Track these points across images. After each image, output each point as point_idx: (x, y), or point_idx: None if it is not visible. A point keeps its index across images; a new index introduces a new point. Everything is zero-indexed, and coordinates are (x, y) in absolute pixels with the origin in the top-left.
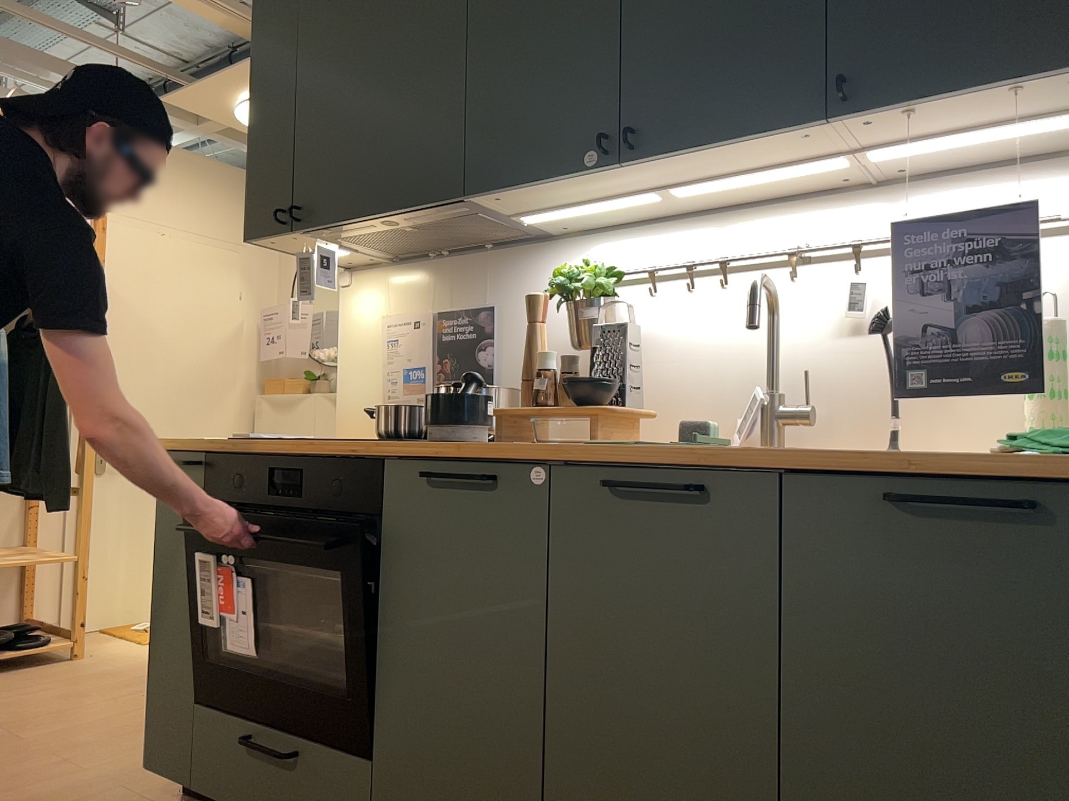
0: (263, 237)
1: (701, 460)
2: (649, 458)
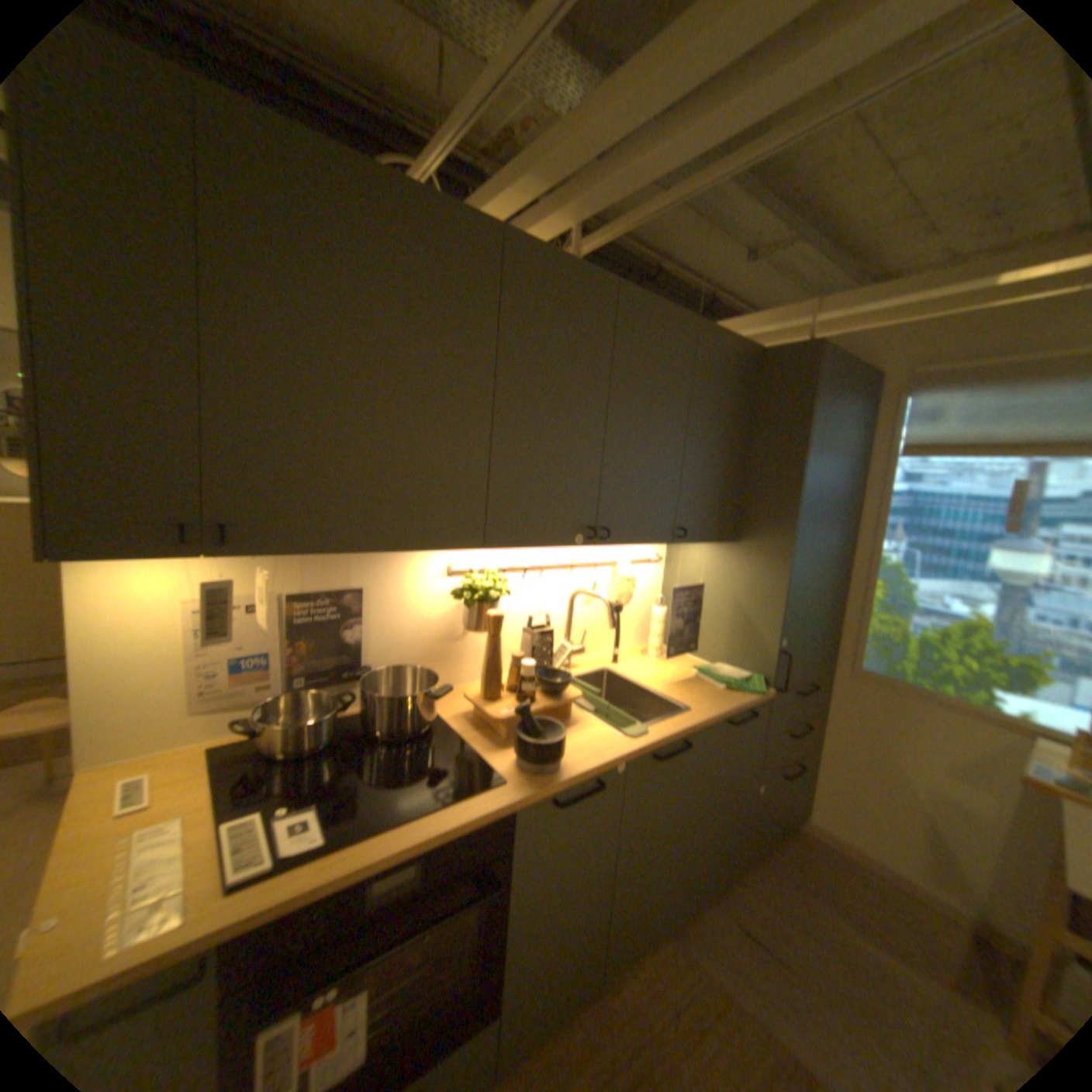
0: (96, 556)
1: (688, 731)
2: (665, 737)
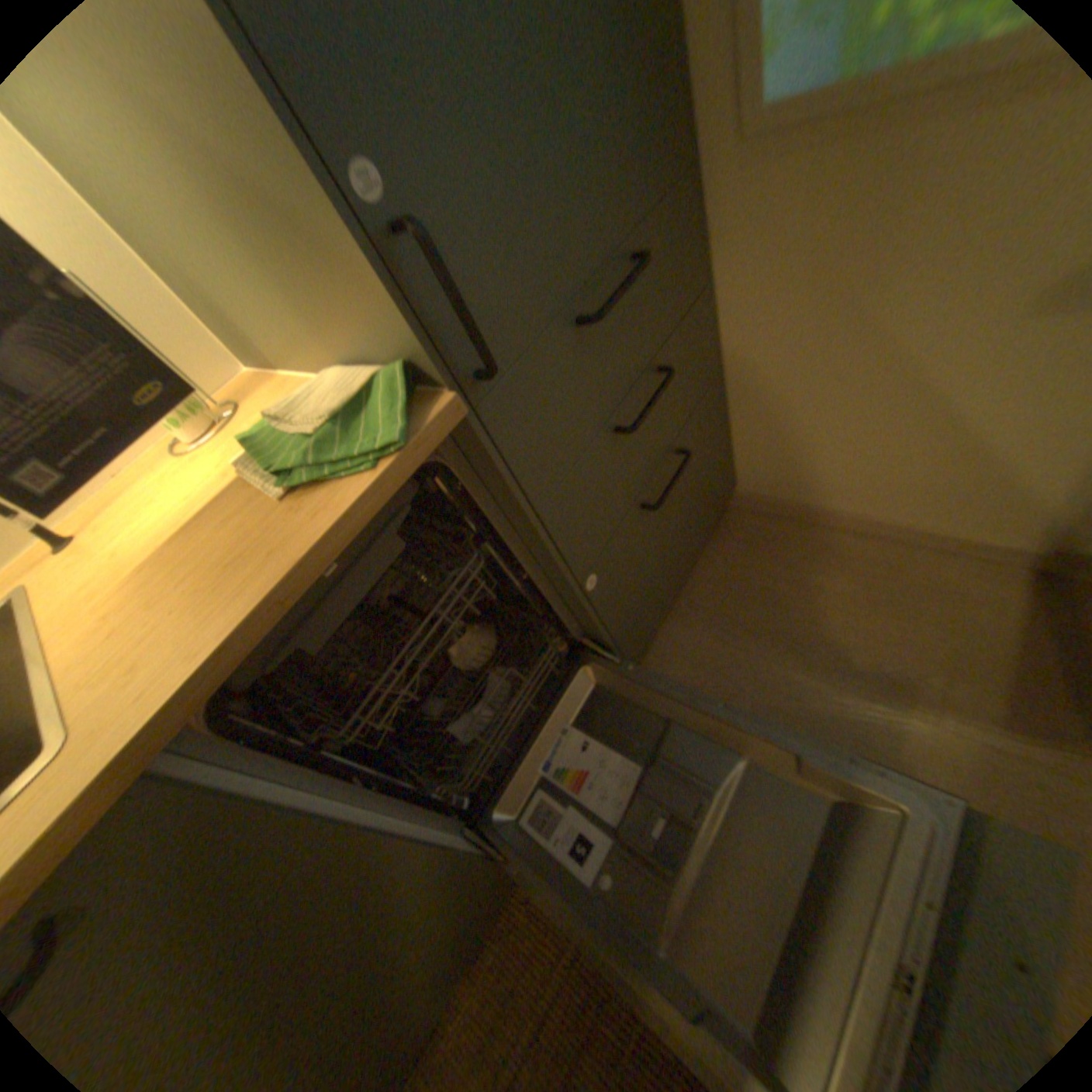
0: None
1: None
2: None
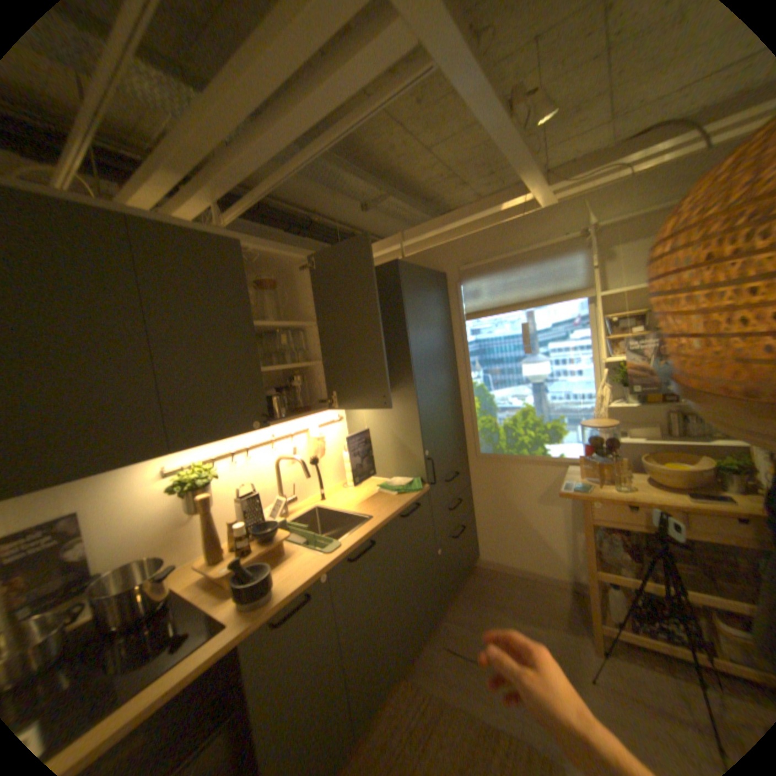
0: None
1: (370, 534)
2: (354, 543)
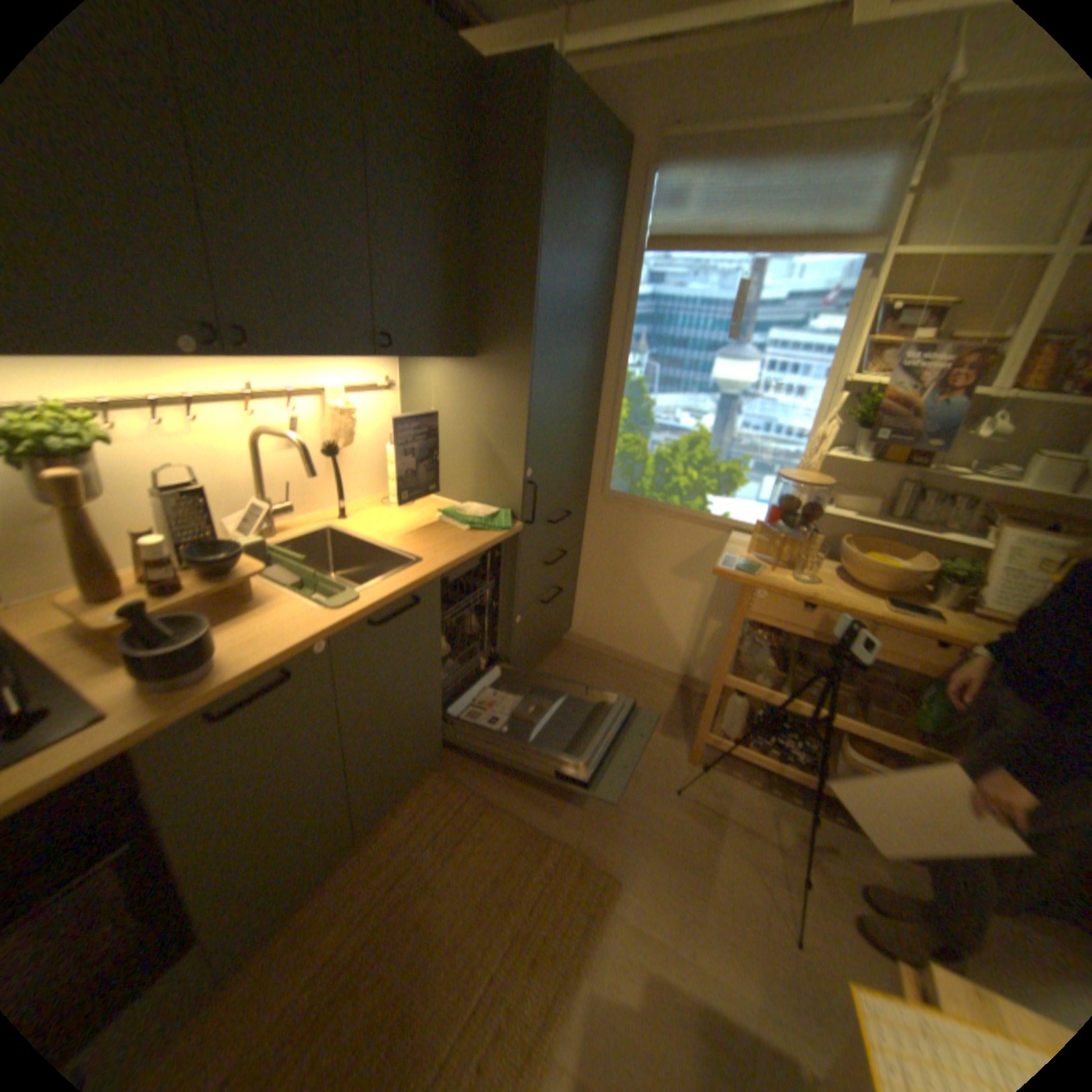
0: None
1: (414, 585)
2: (383, 597)
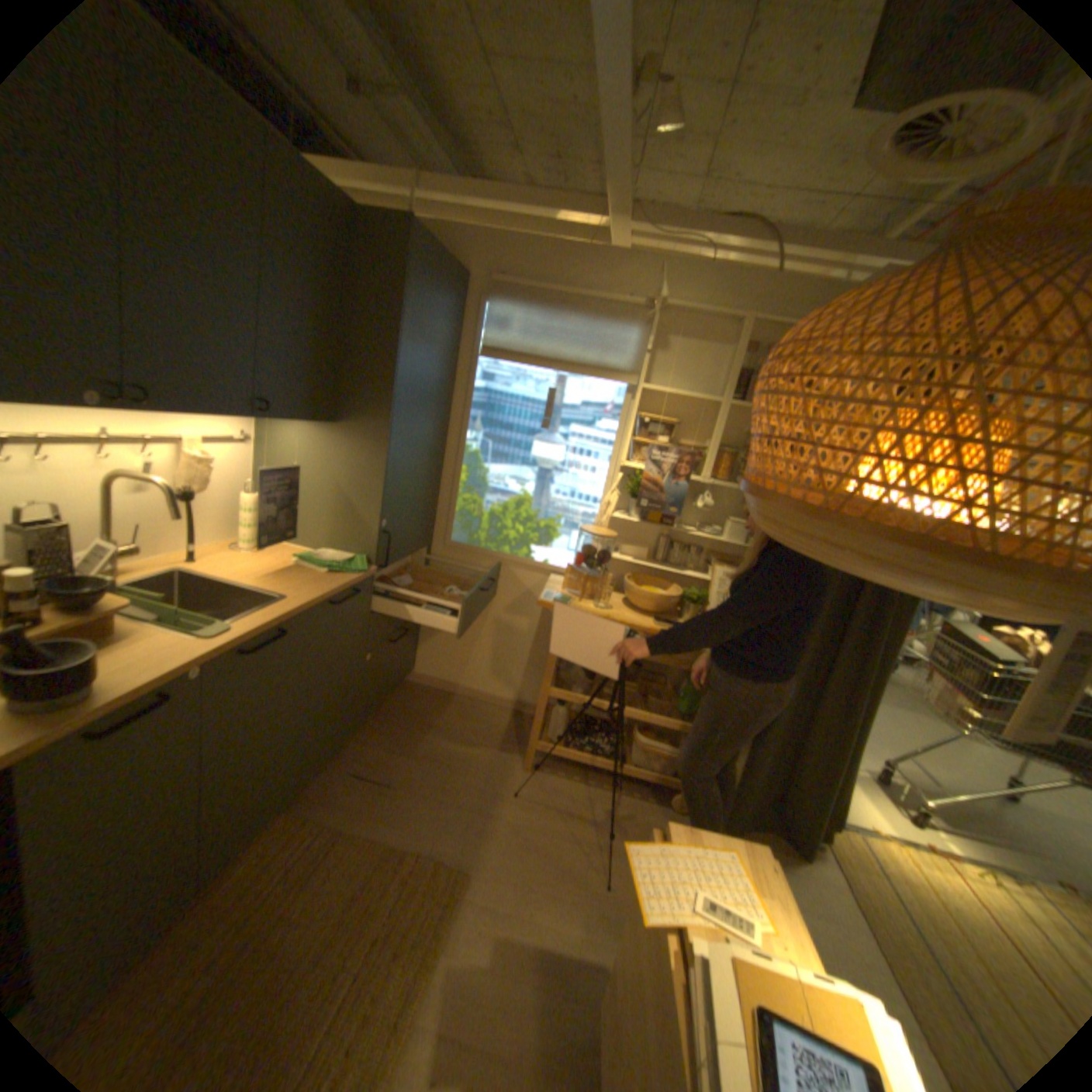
0: None
1: (283, 619)
2: (254, 629)
